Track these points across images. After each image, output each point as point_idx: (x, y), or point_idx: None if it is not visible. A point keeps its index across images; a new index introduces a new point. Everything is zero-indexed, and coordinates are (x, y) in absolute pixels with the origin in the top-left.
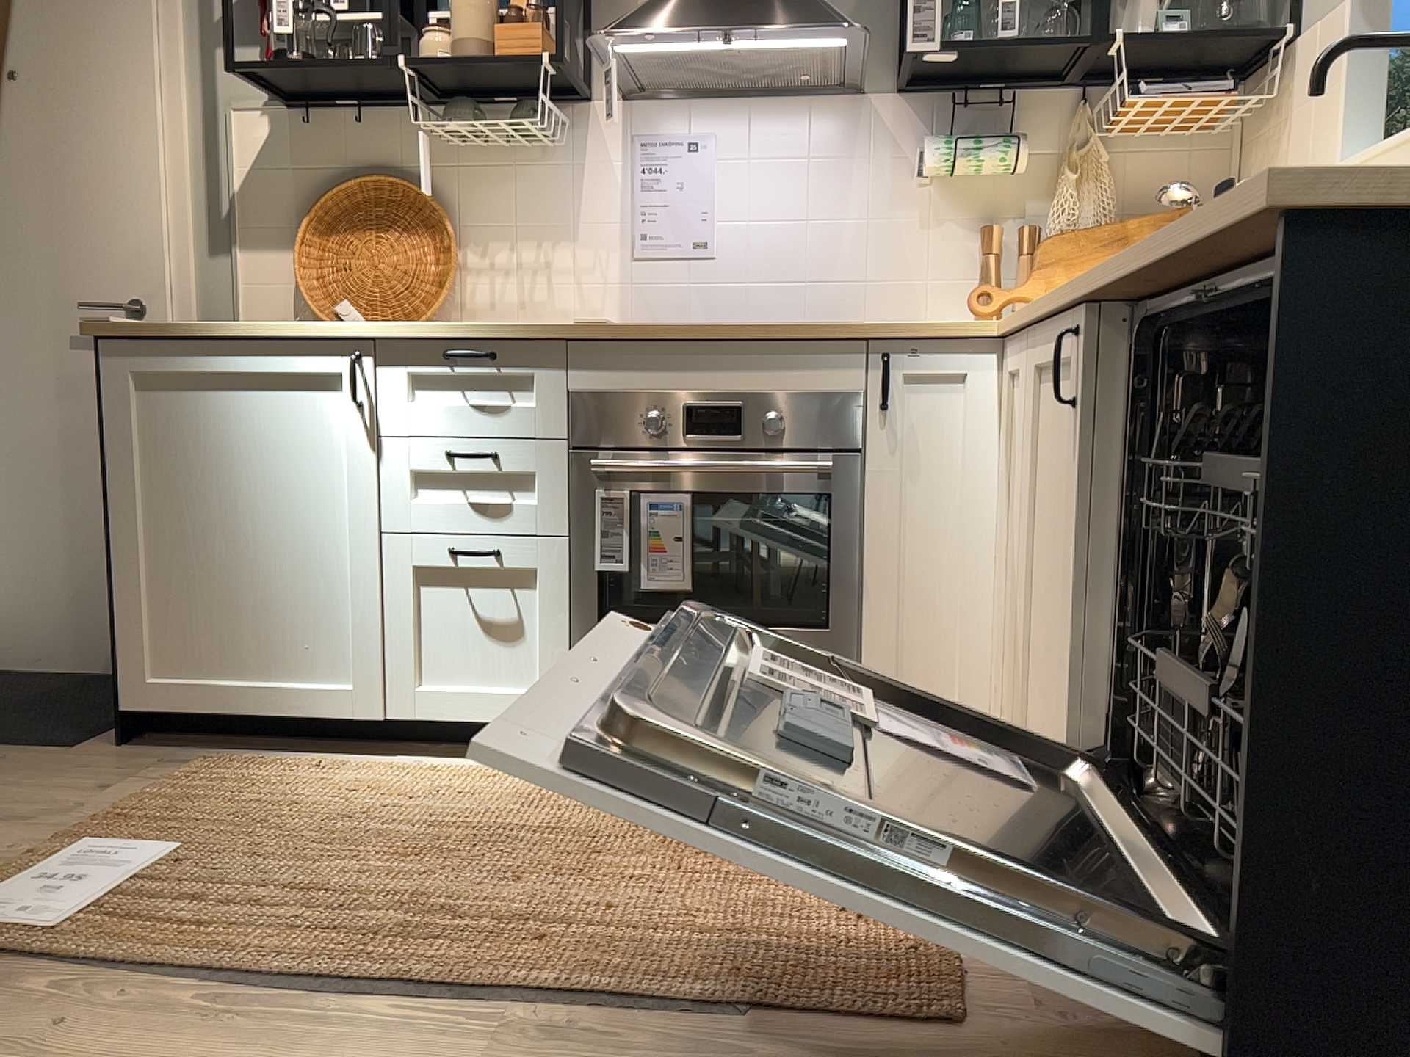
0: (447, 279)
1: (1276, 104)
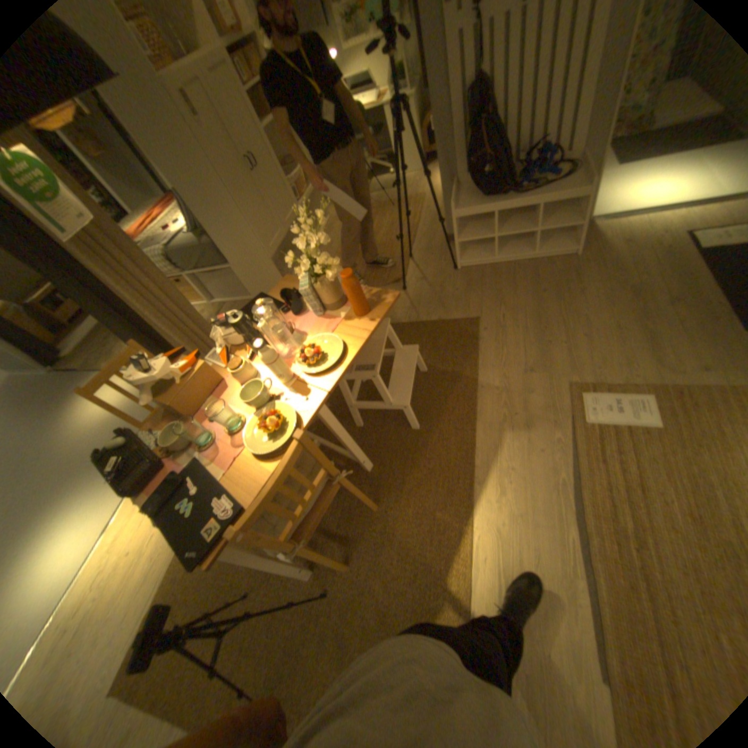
0: None
1: None
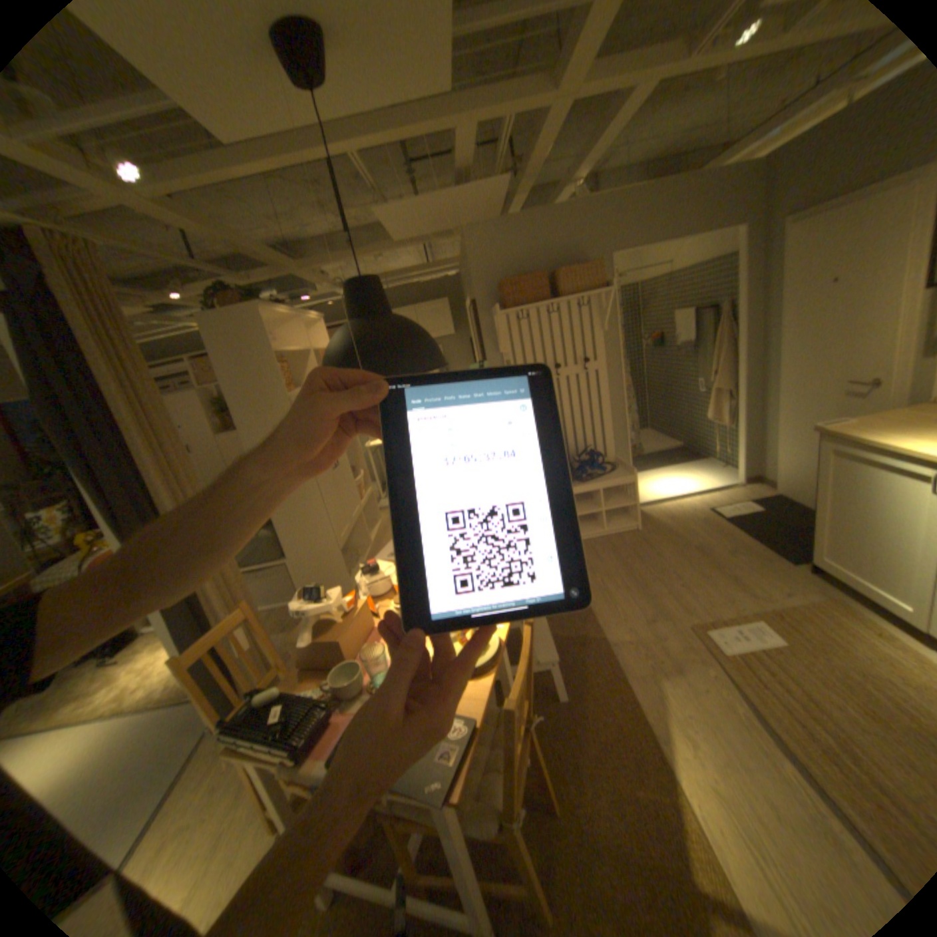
0: None
1: None
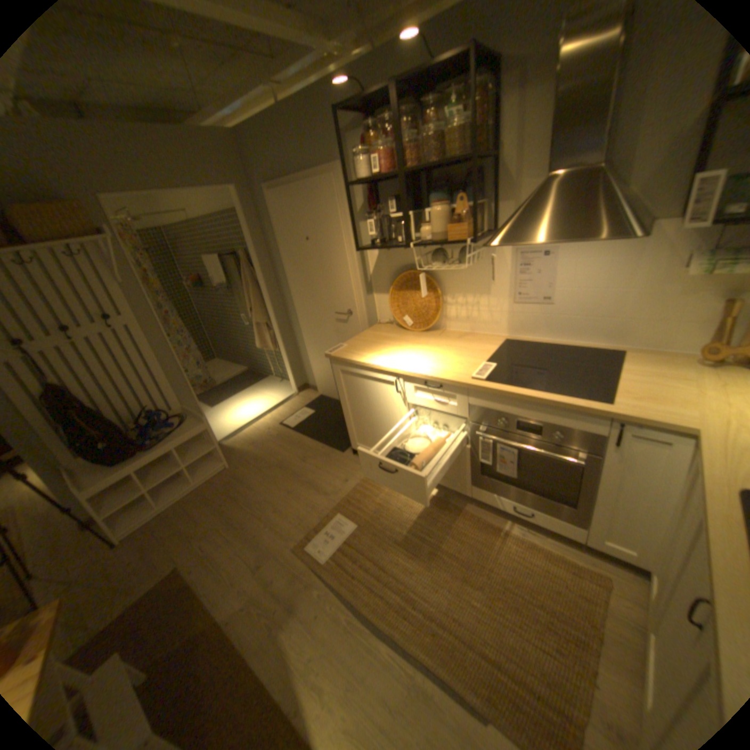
0: (439, 310)
1: None
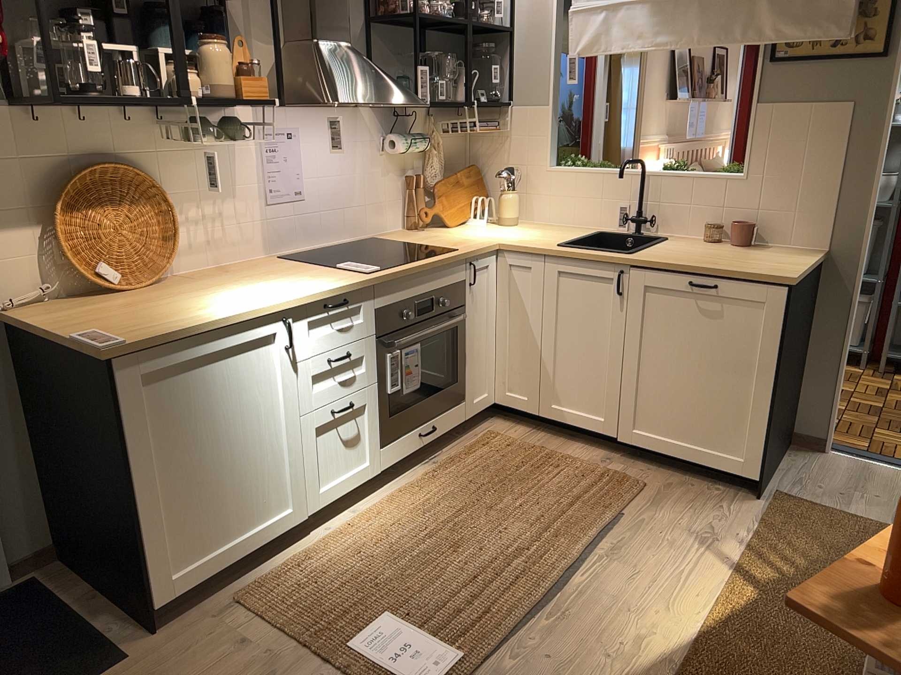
0: (175, 235)
1: (509, 131)
